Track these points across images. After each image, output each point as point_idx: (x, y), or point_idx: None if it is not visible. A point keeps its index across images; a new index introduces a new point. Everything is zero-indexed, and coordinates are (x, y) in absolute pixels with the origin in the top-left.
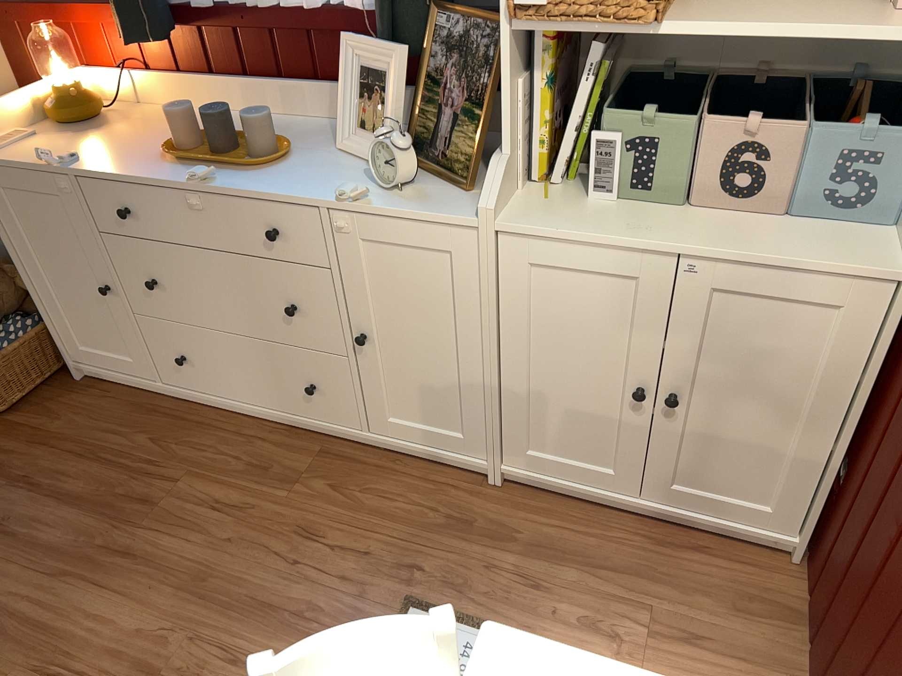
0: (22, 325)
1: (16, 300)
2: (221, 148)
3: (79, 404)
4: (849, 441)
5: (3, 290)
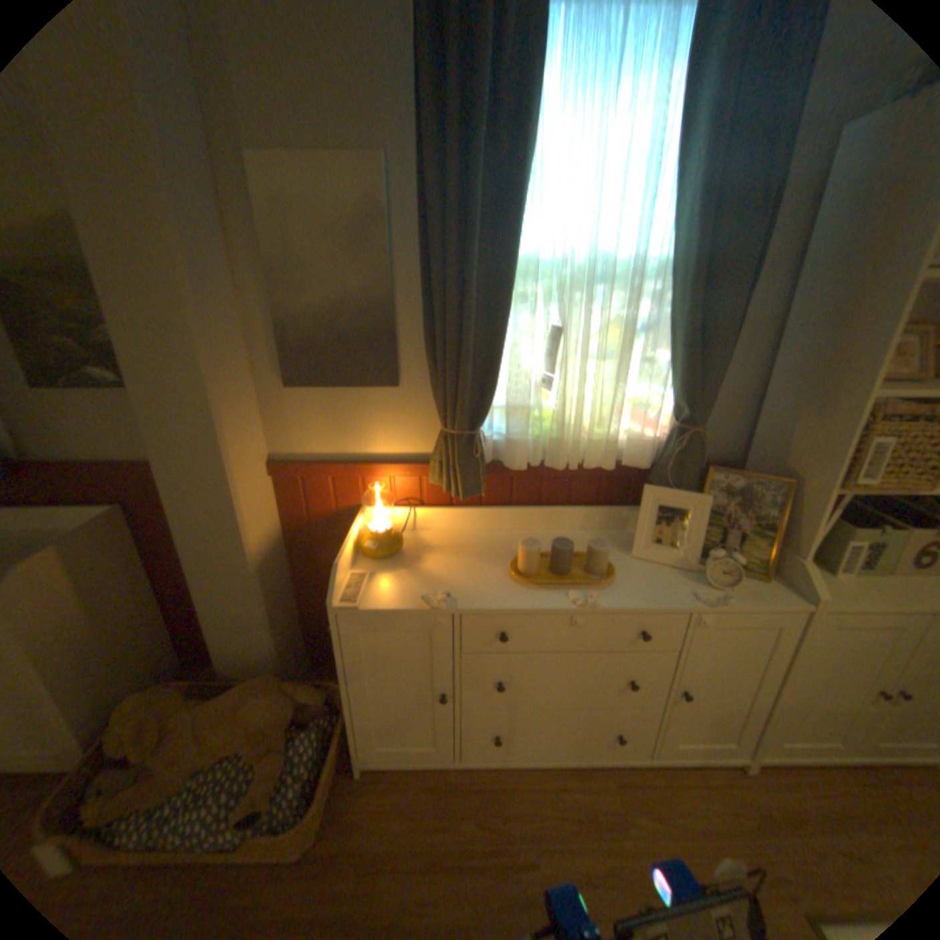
0: (296, 746)
1: (286, 721)
2: (558, 567)
3: (368, 814)
4: None
5: (277, 715)
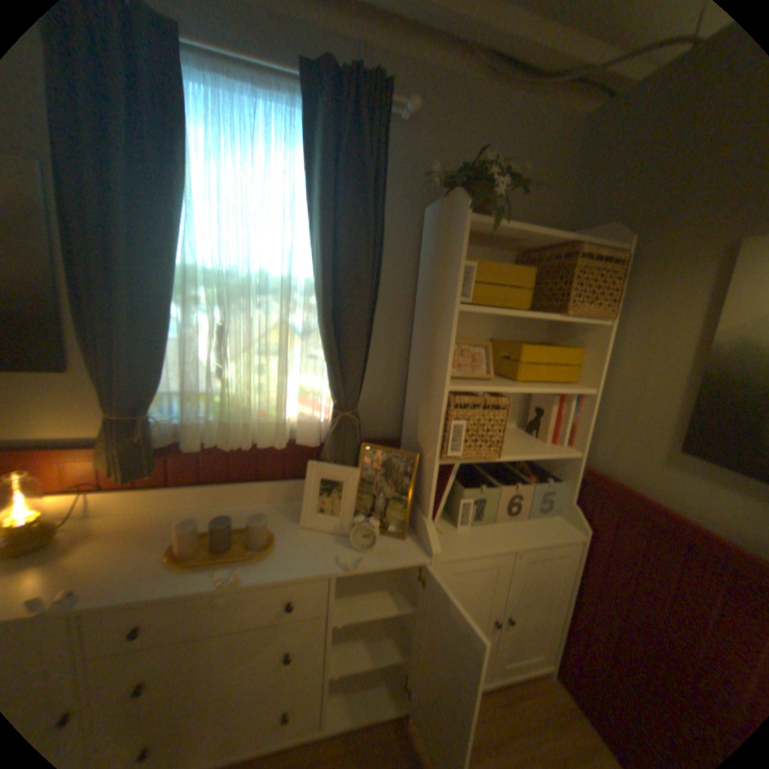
0: None
1: None
2: (214, 548)
3: None
4: (577, 613)
5: None
